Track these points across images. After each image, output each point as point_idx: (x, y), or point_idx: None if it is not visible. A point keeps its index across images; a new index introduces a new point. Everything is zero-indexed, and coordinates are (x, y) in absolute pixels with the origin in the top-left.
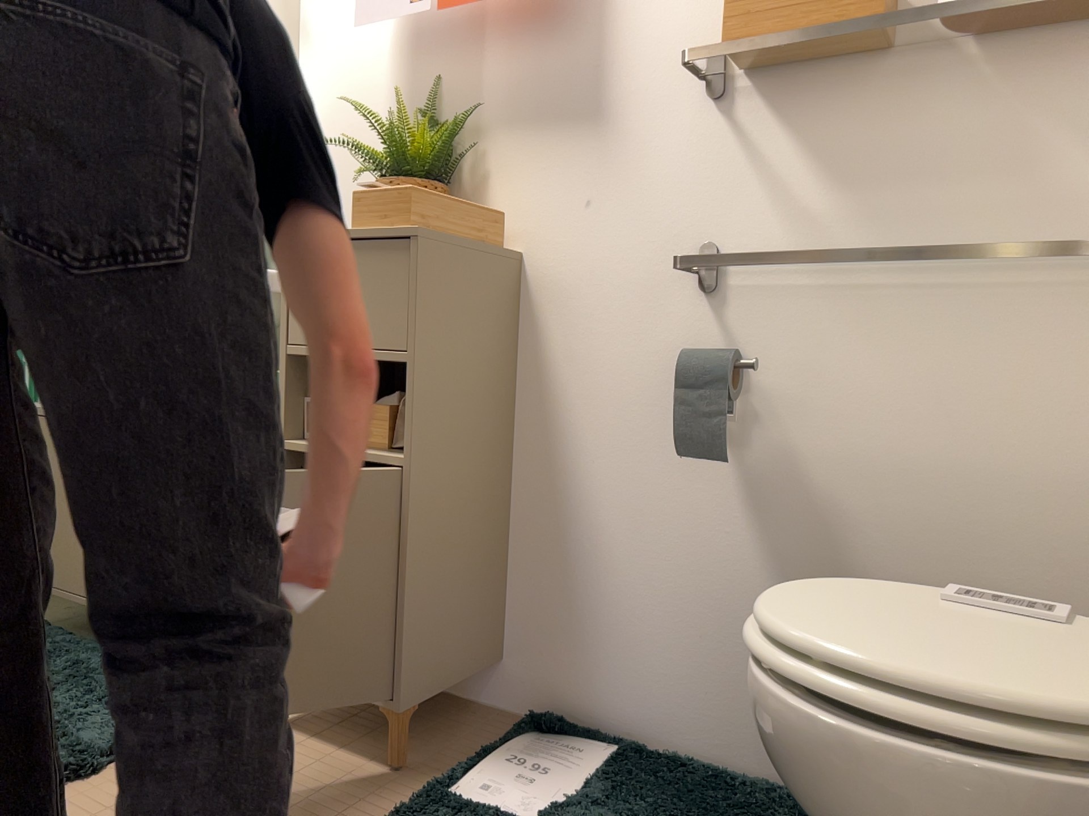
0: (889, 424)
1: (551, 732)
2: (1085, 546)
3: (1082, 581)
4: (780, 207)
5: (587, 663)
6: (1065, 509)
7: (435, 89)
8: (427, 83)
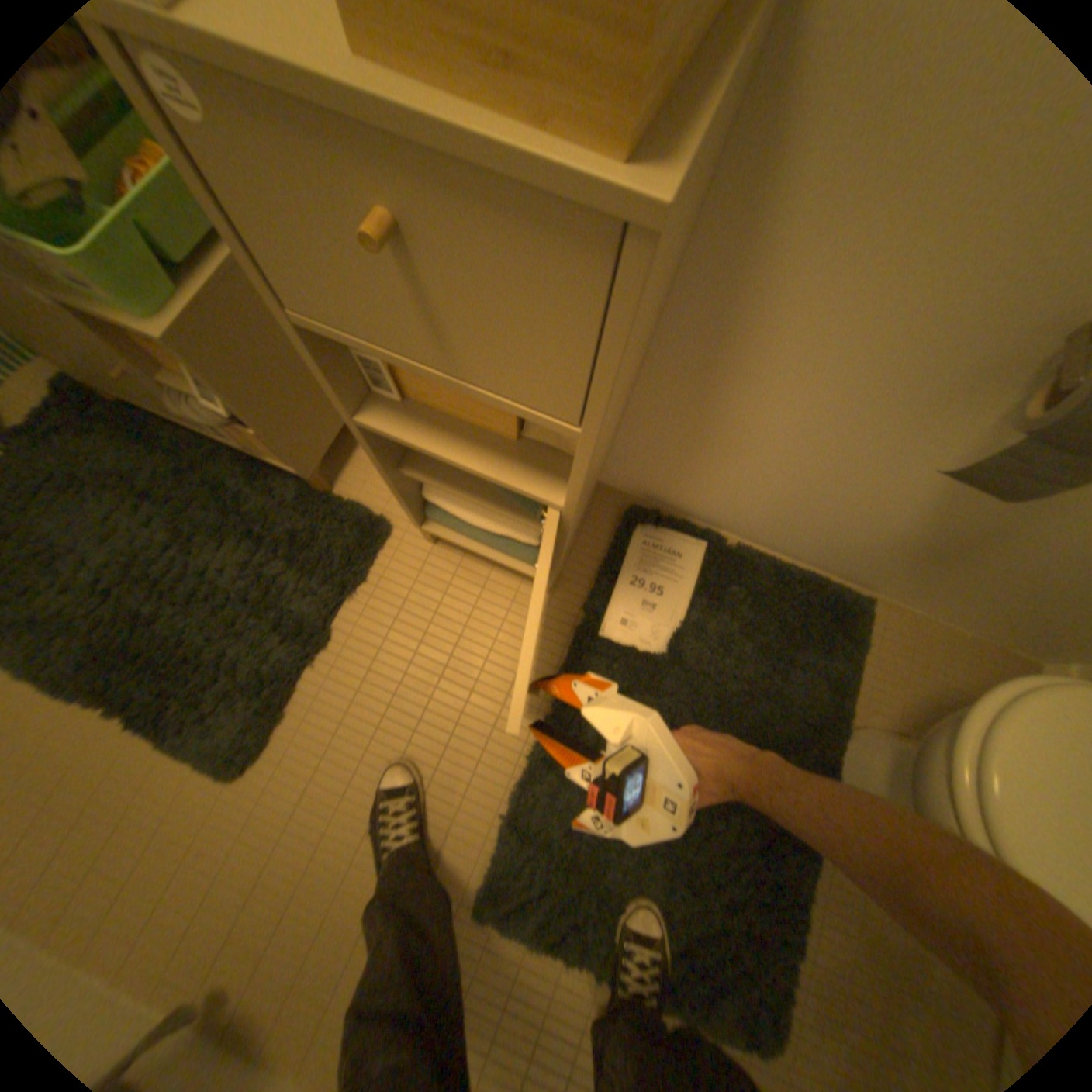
0: None
1: (650, 520)
2: None
3: None
4: None
5: (691, 487)
6: None
7: None
8: None
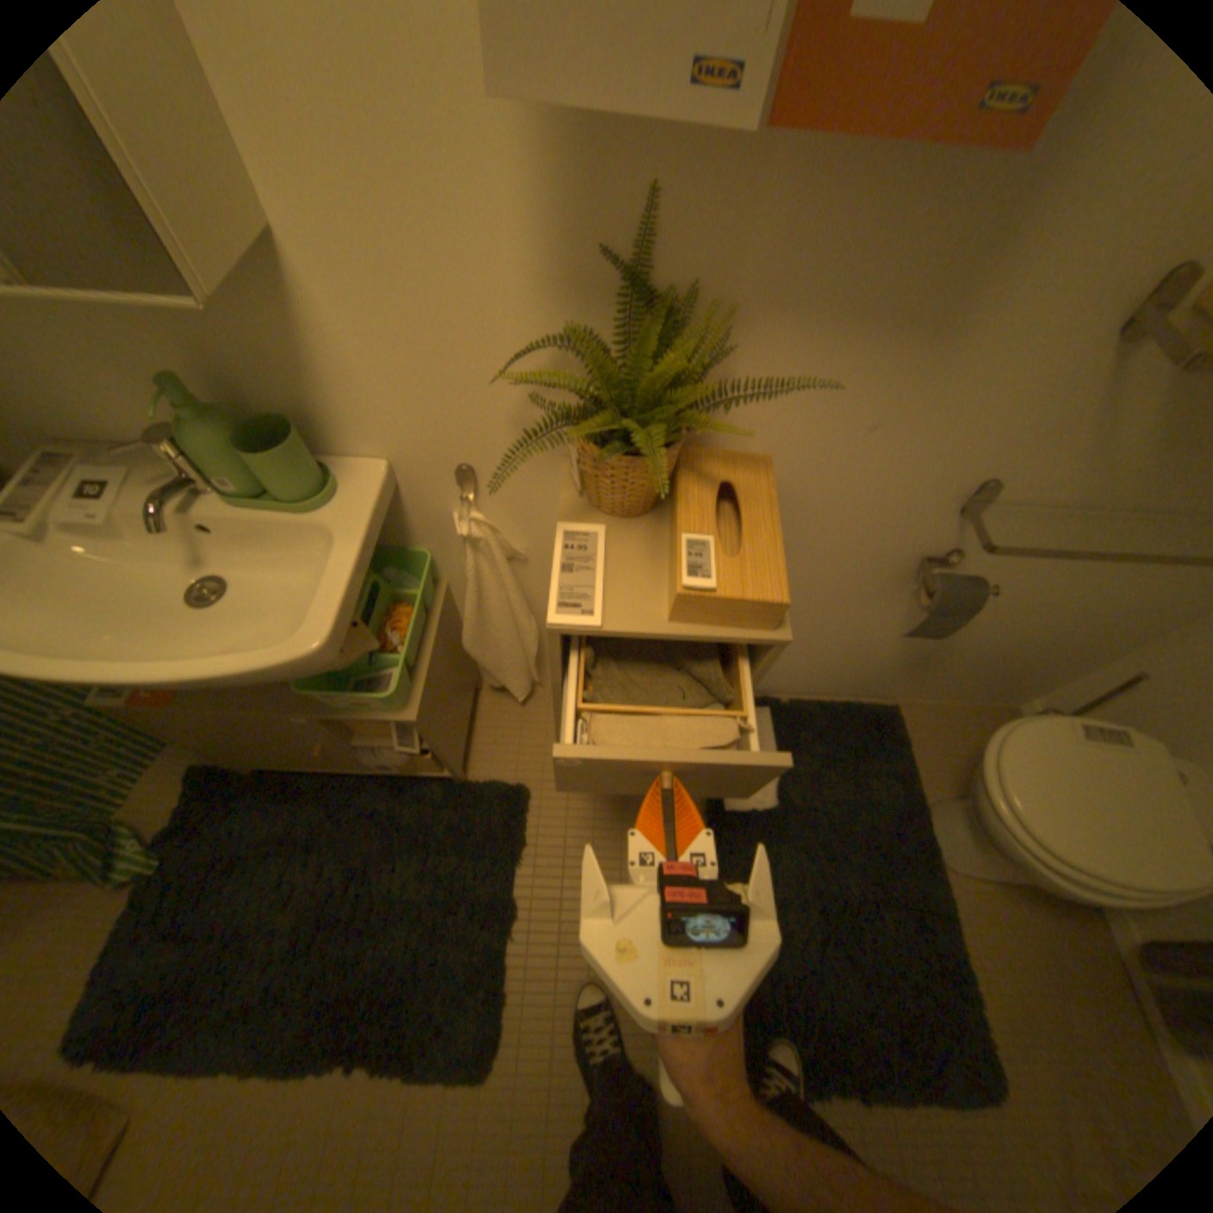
0: (1044, 586)
1: None
2: (1105, 627)
3: (1087, 637)
4: (1093, 454)
5: None
6: (1112, 616)
7: (644, 211)
8: (623, 189)
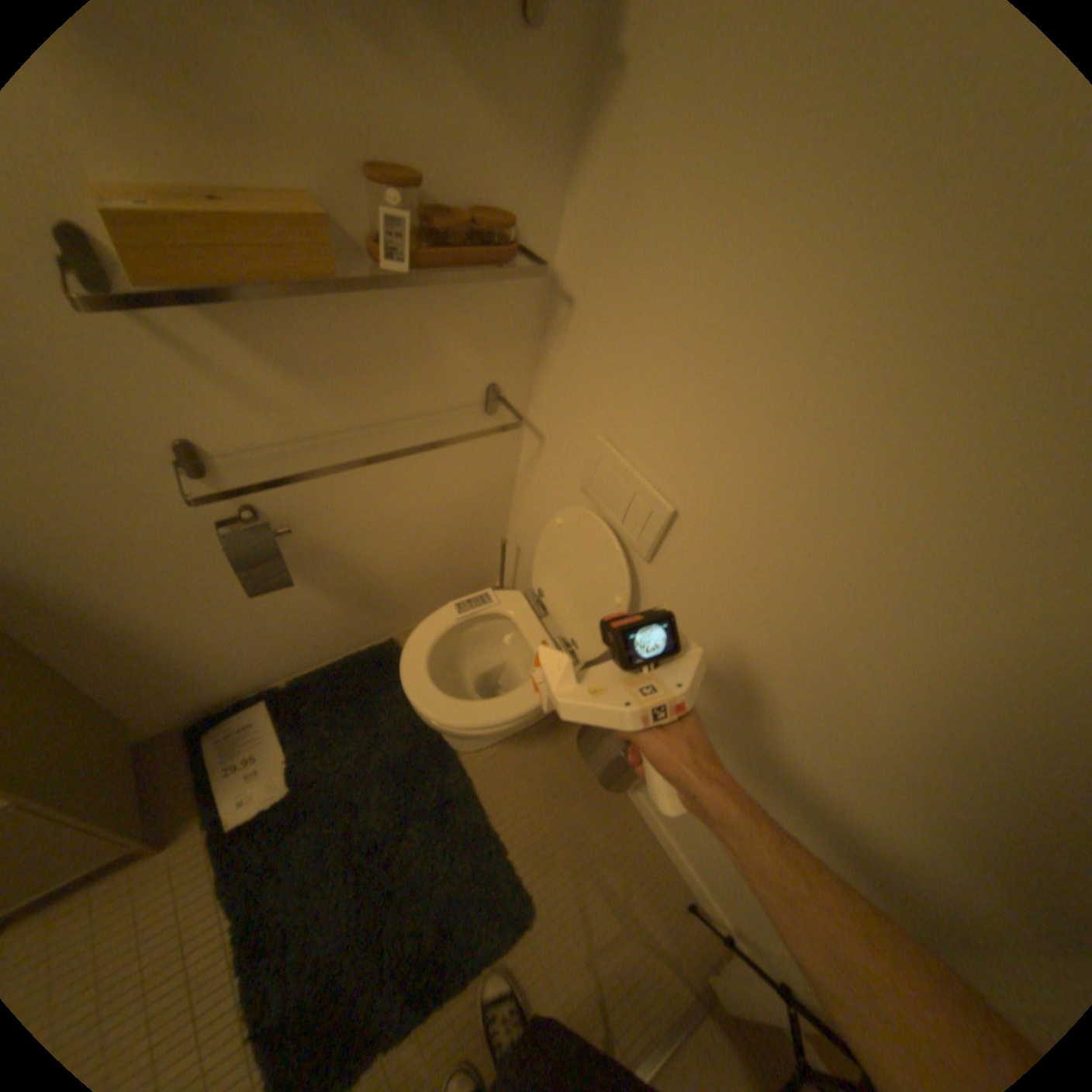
0: (371, 507)
1: (208, 726)
2: (464, 518)
3: (463, 529)
4: (245, 398)
5: (206, 686)
6: (456, 509)
7: None
8: None
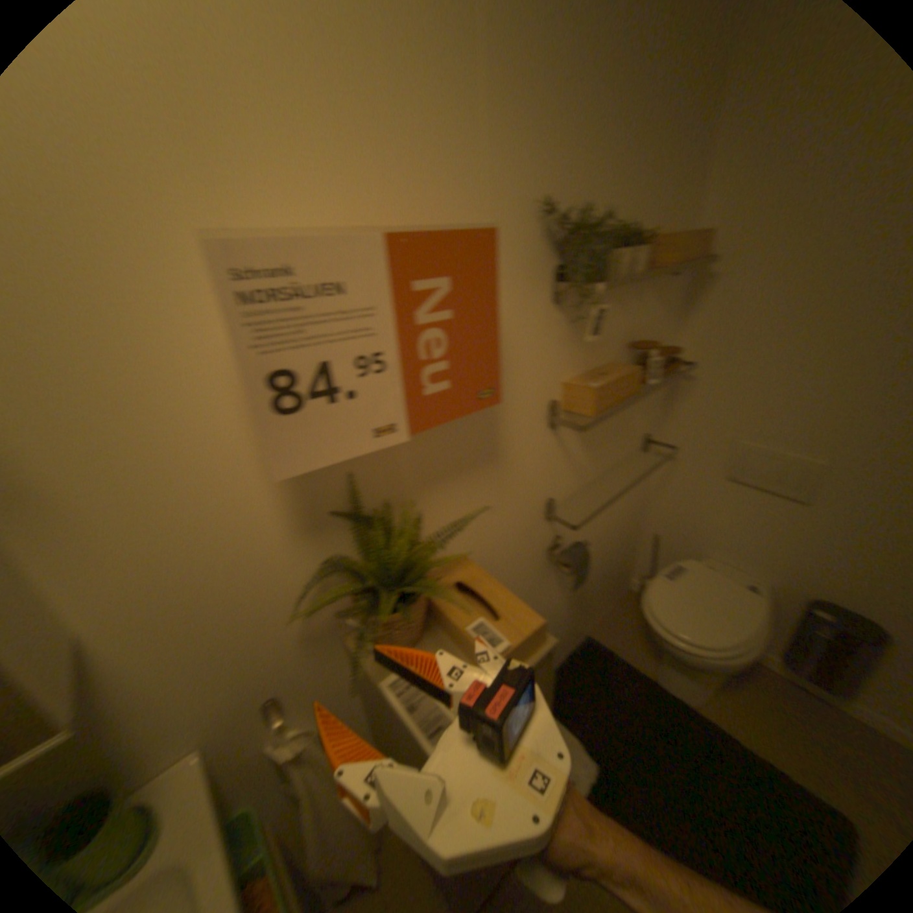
0: (595, 528)
1: None
2: (626, 528)
3: (624, 537)
4: (572, 469)
5: None
6: (624, 522)
7: (350, 485)
8: (335, 482)
